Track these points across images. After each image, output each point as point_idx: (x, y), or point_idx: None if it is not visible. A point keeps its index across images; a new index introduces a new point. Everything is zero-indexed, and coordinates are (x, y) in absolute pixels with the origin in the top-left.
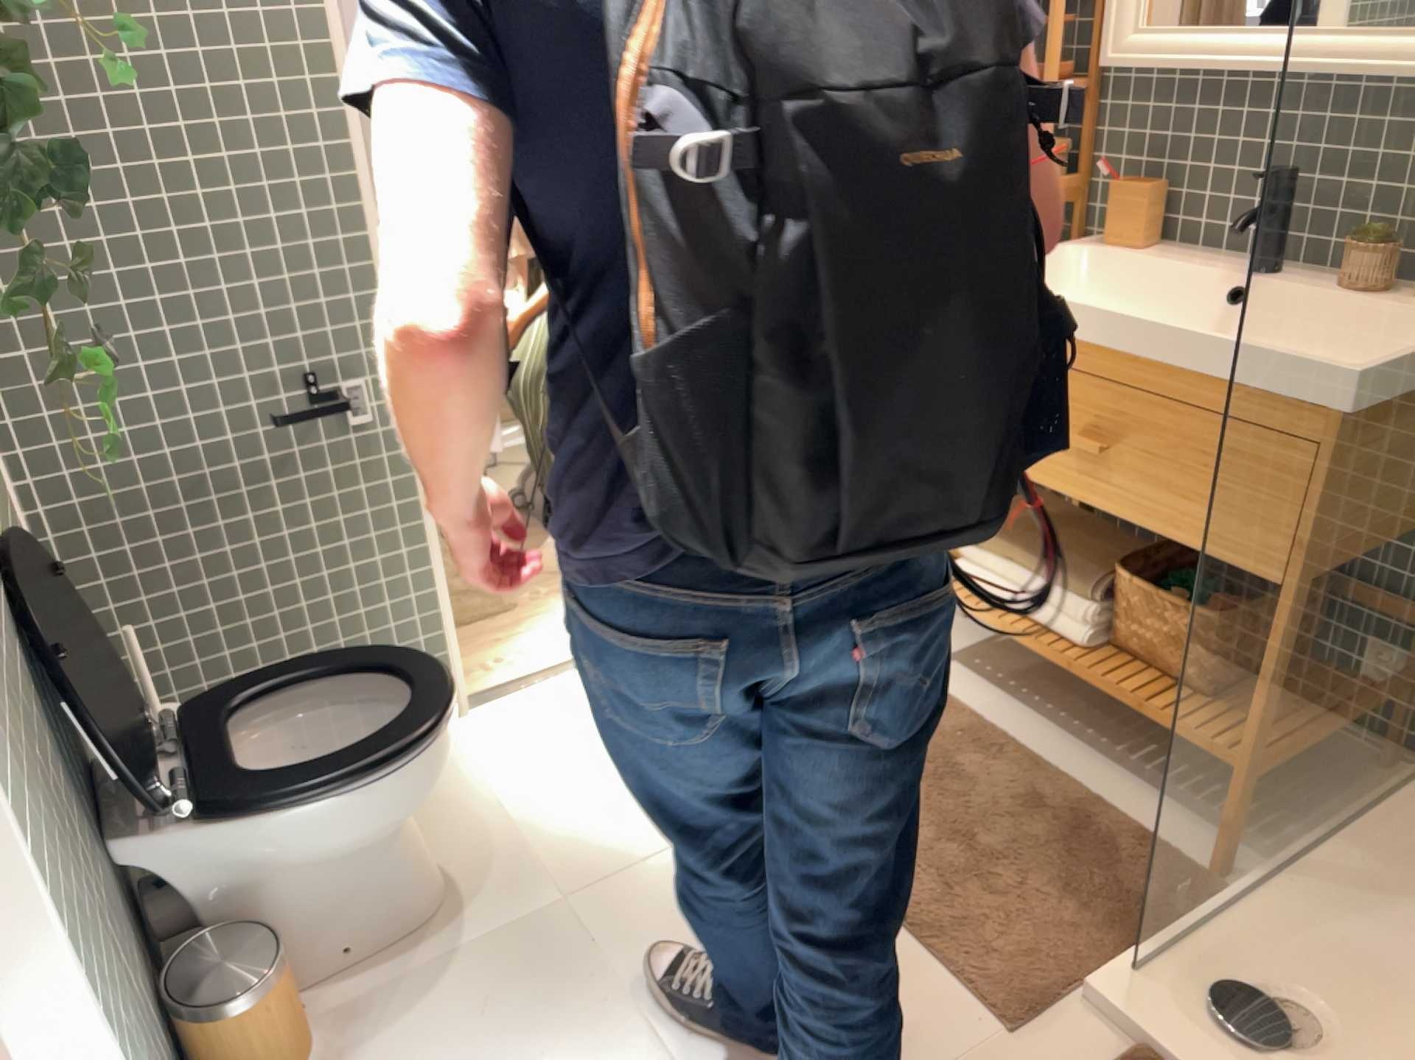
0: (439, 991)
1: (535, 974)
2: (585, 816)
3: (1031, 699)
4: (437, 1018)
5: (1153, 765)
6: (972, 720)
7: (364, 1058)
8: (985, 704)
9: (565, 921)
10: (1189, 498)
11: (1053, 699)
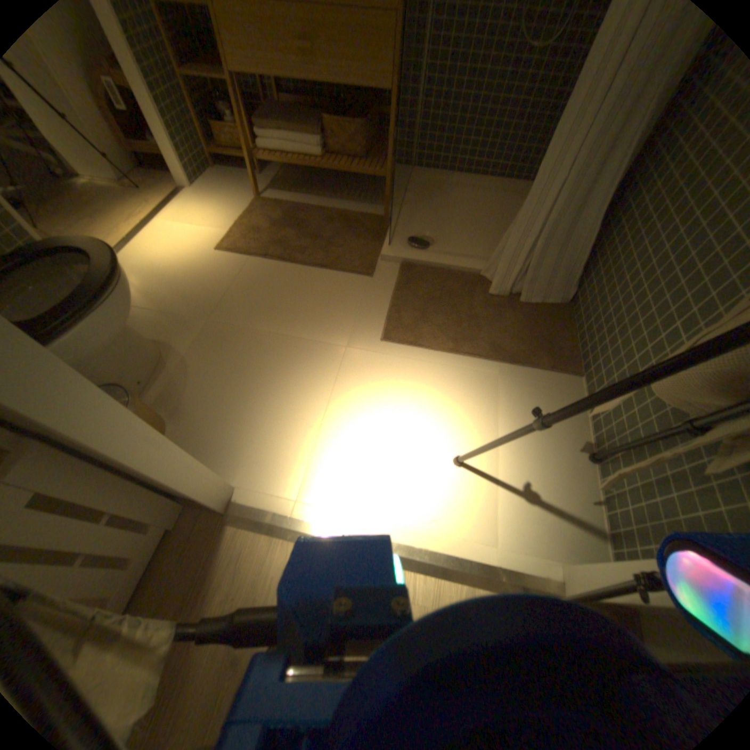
0: (184, 369)
1: (215, 344)
2: (181, 292)
3: (302, 190)
4: (192, 376)
5: (348, 196)
6: (290, 203)
7: (178, 402)
8: (290, 196)
9: (209, 325)
10: (345, 62)
11: (308, 188)
